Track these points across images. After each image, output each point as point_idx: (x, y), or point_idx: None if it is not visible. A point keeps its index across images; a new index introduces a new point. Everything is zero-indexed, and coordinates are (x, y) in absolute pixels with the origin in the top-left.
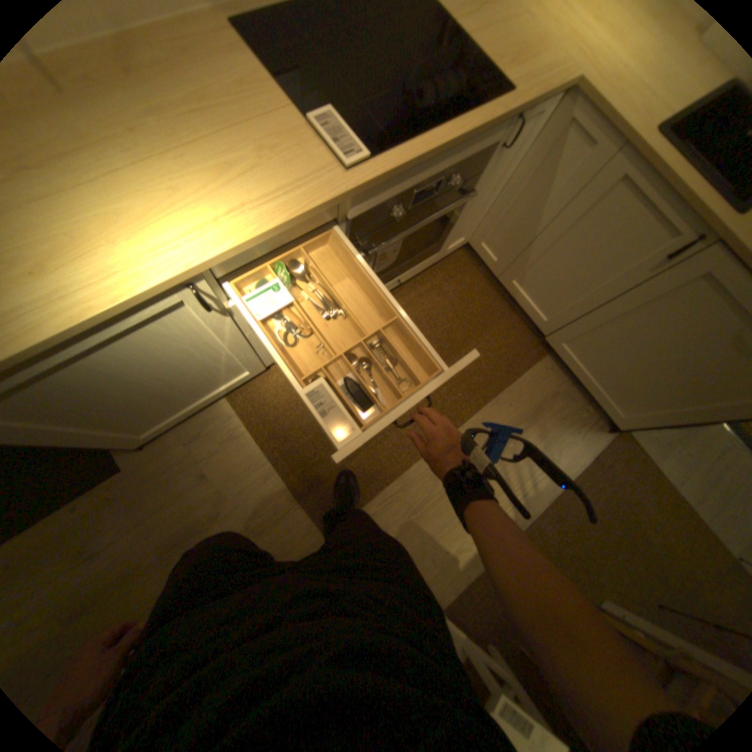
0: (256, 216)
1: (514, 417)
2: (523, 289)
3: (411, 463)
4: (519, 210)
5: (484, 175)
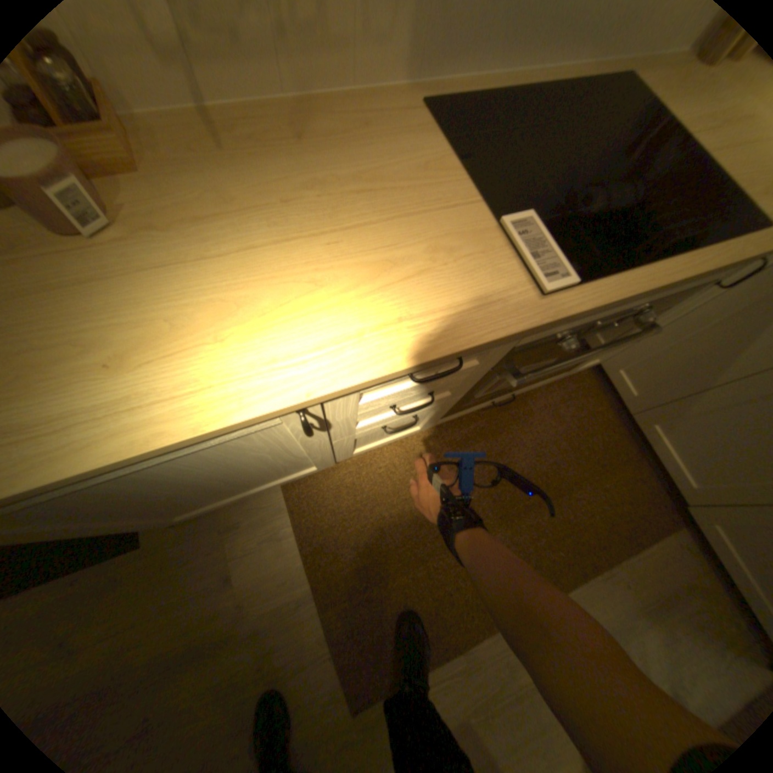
0: (416, 338)
1: (631, 607)
2: (668, 440)
3: (484, 636)
4: (692, 351)
5: (671, 309)
